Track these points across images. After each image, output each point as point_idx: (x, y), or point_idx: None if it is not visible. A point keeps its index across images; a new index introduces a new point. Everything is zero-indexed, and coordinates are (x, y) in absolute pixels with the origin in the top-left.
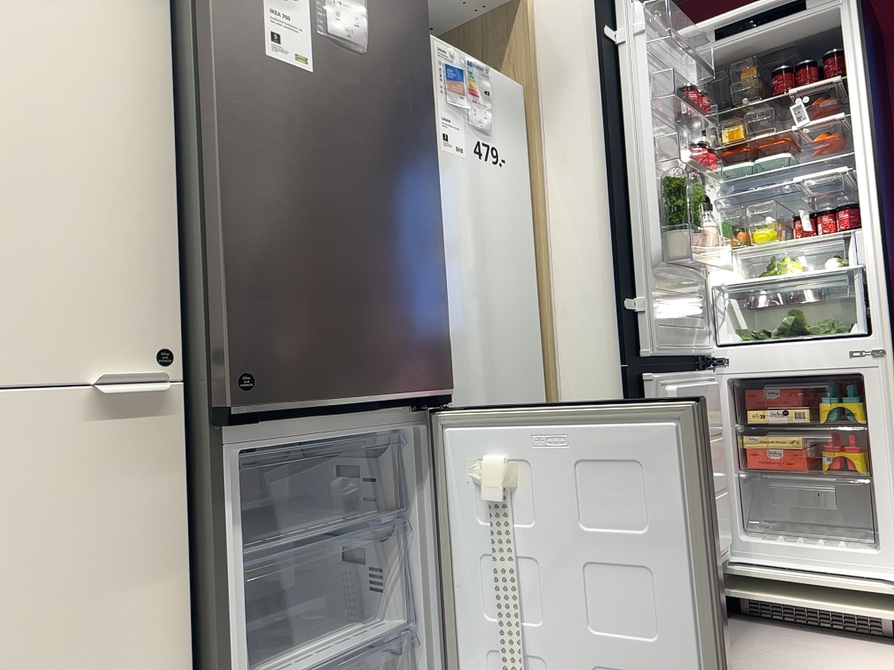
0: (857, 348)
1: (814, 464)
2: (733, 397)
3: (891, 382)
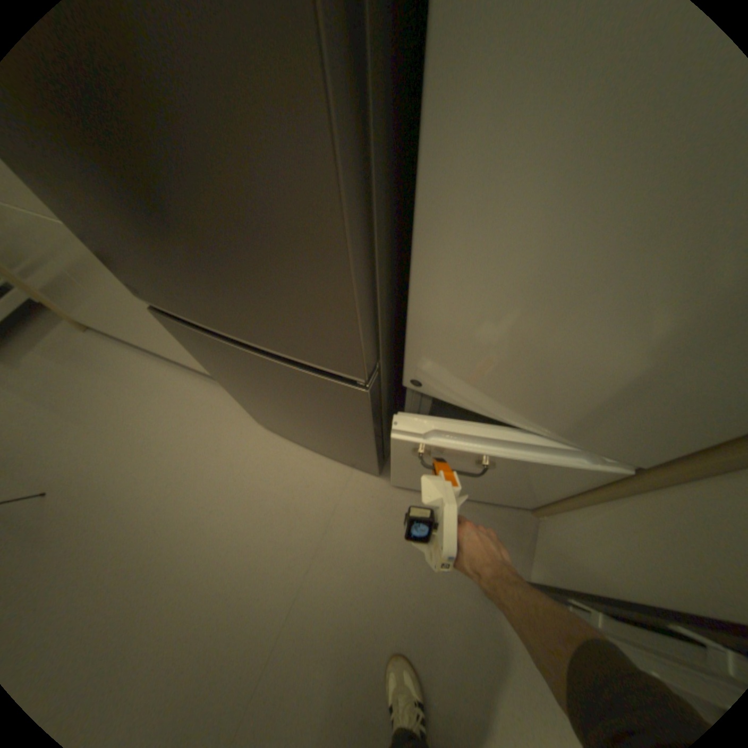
0: None
1: None
2: None
3: None
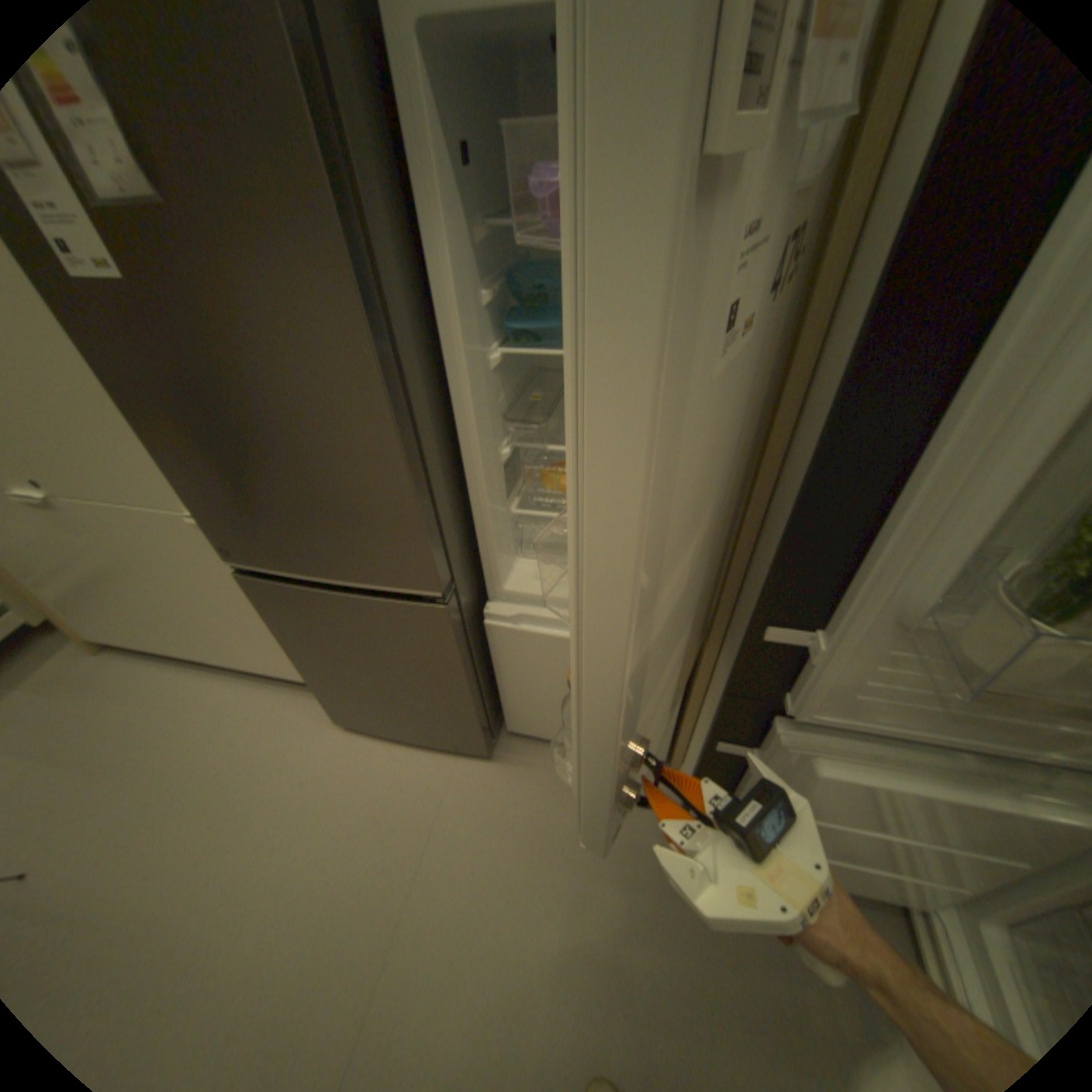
0: None
1: None
2: None
3: None
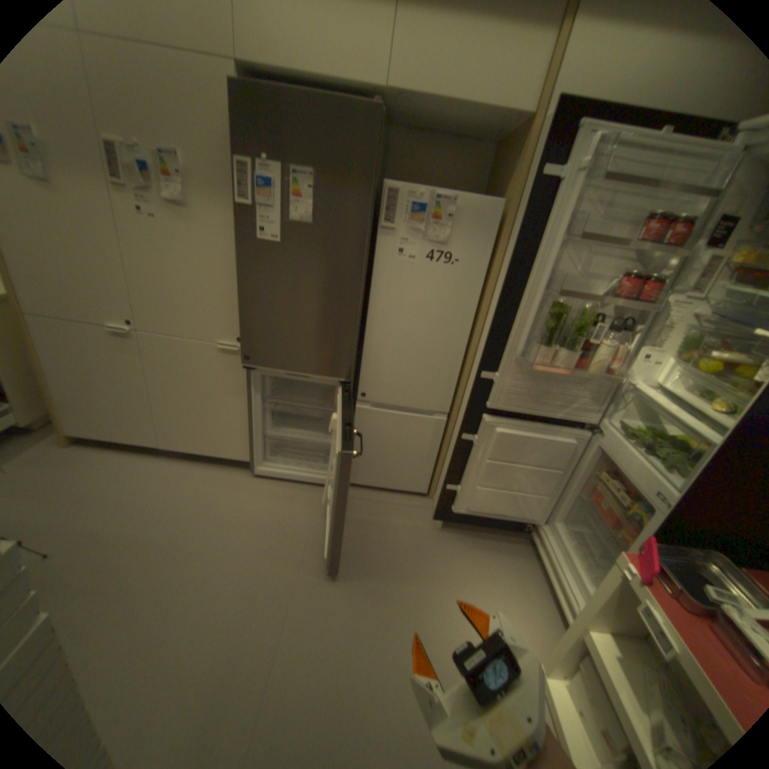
0: (664, 494)
1: (626, 530)
2: (601, 456)
3: (654, 532)
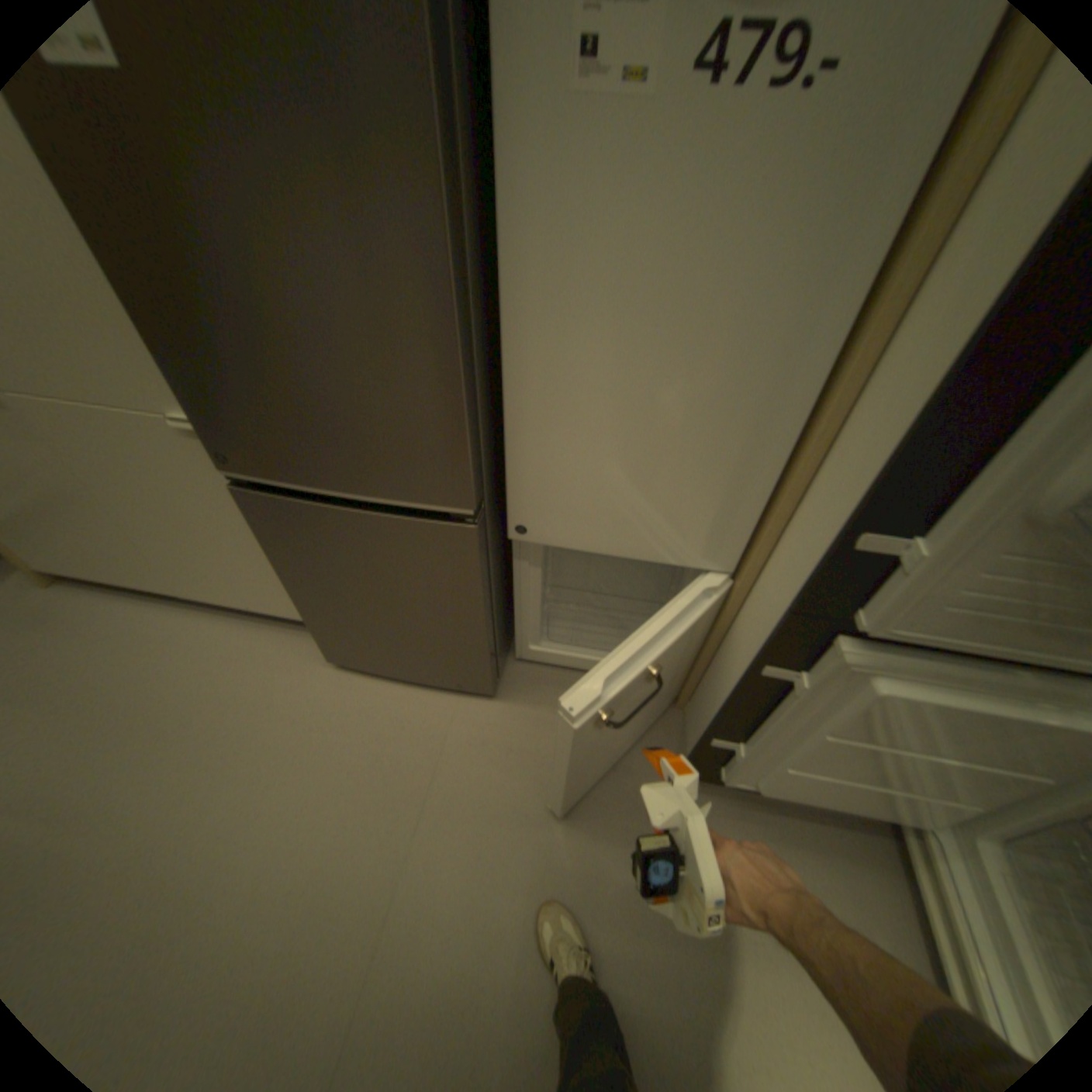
0: None
1: None
2: None
3: None
